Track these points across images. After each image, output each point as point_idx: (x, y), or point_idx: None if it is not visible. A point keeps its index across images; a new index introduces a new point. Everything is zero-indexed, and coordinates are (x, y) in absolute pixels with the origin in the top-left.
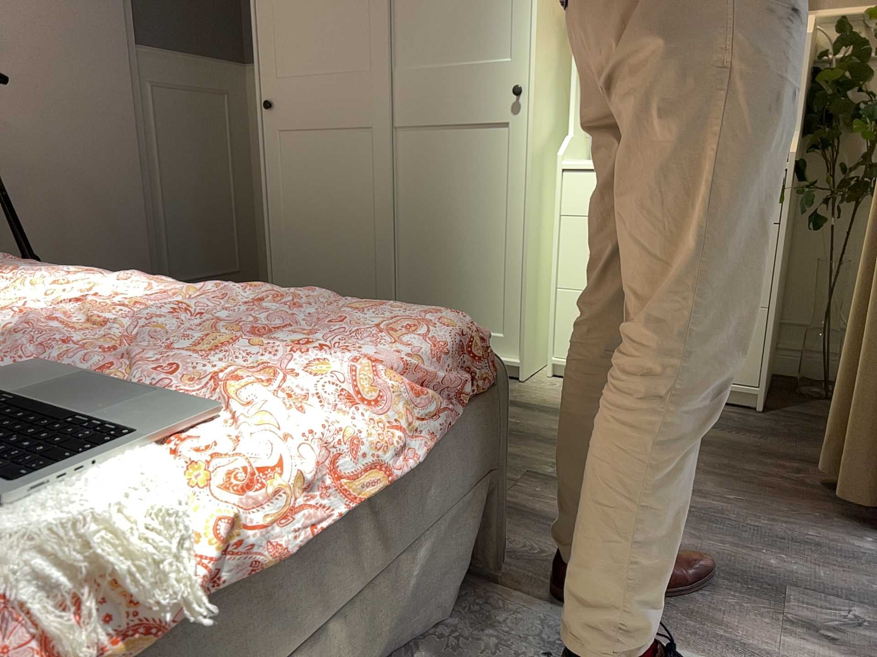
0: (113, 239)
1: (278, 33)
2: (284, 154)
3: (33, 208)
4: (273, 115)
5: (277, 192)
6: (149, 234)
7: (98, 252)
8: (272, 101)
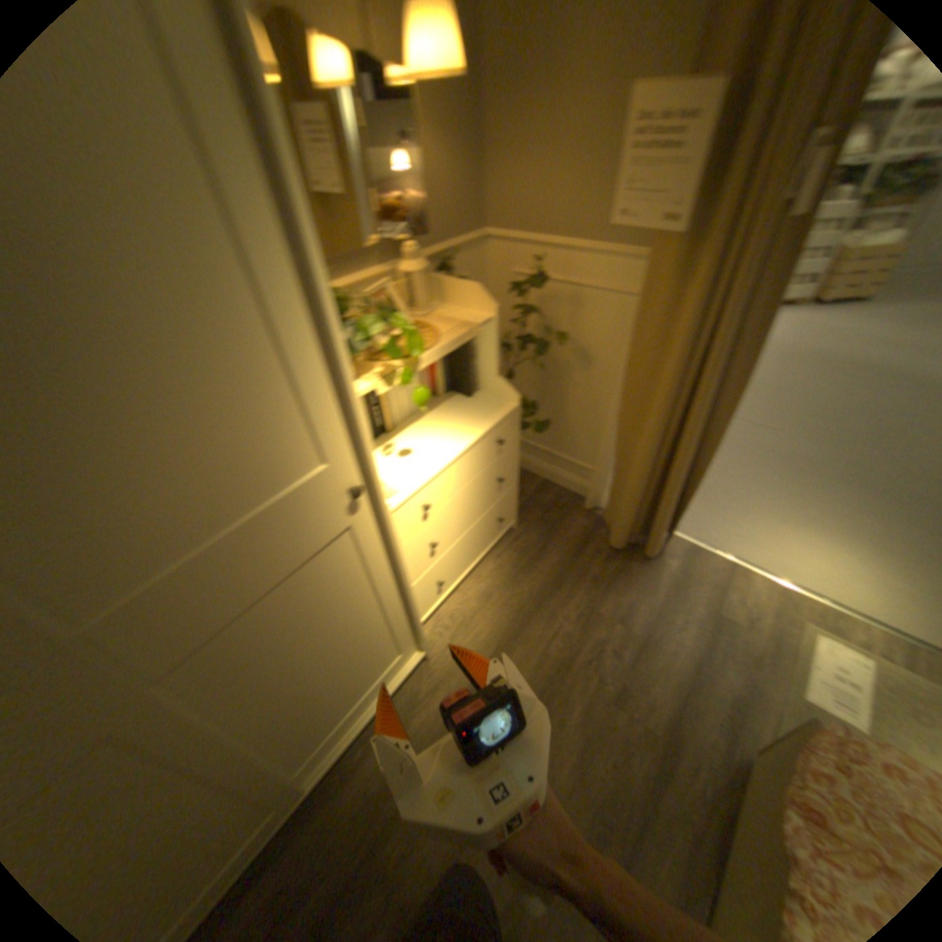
0: None
1: None
2: None
3: None
4: None
5: None
6: None
7: None
8: None
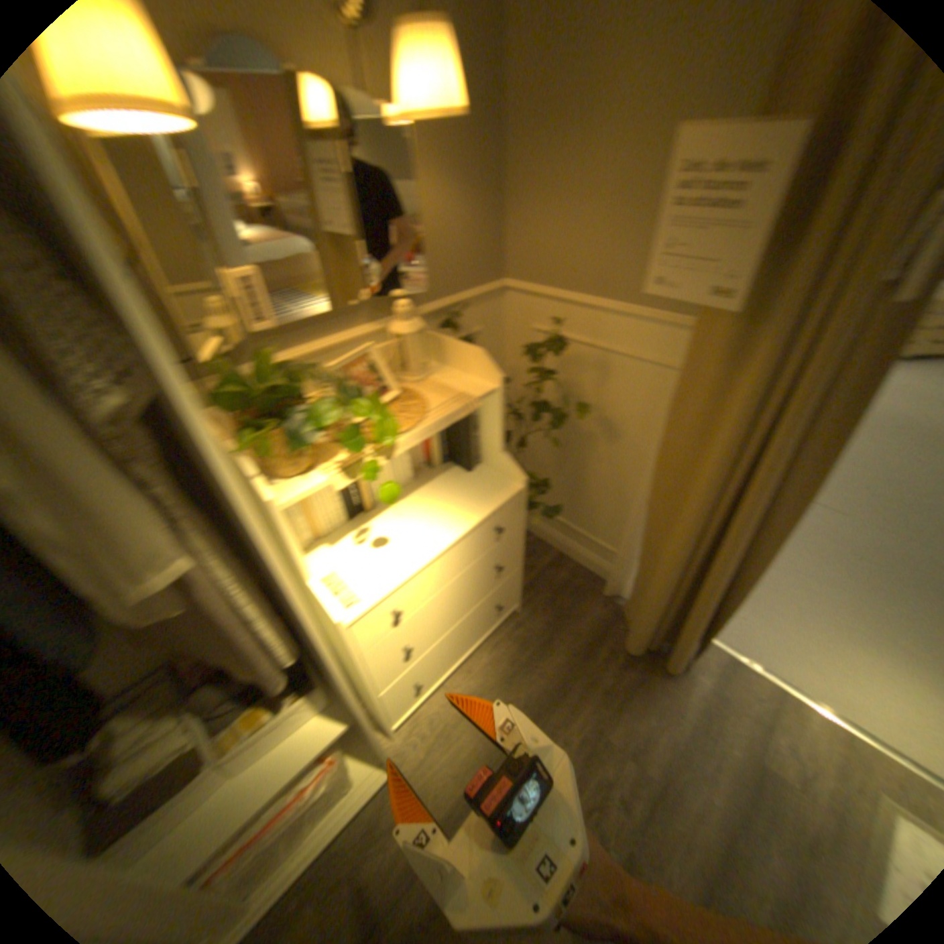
0: None
1: None
2: None
3: None
4: None
5: None
6: None
7: None
8: None
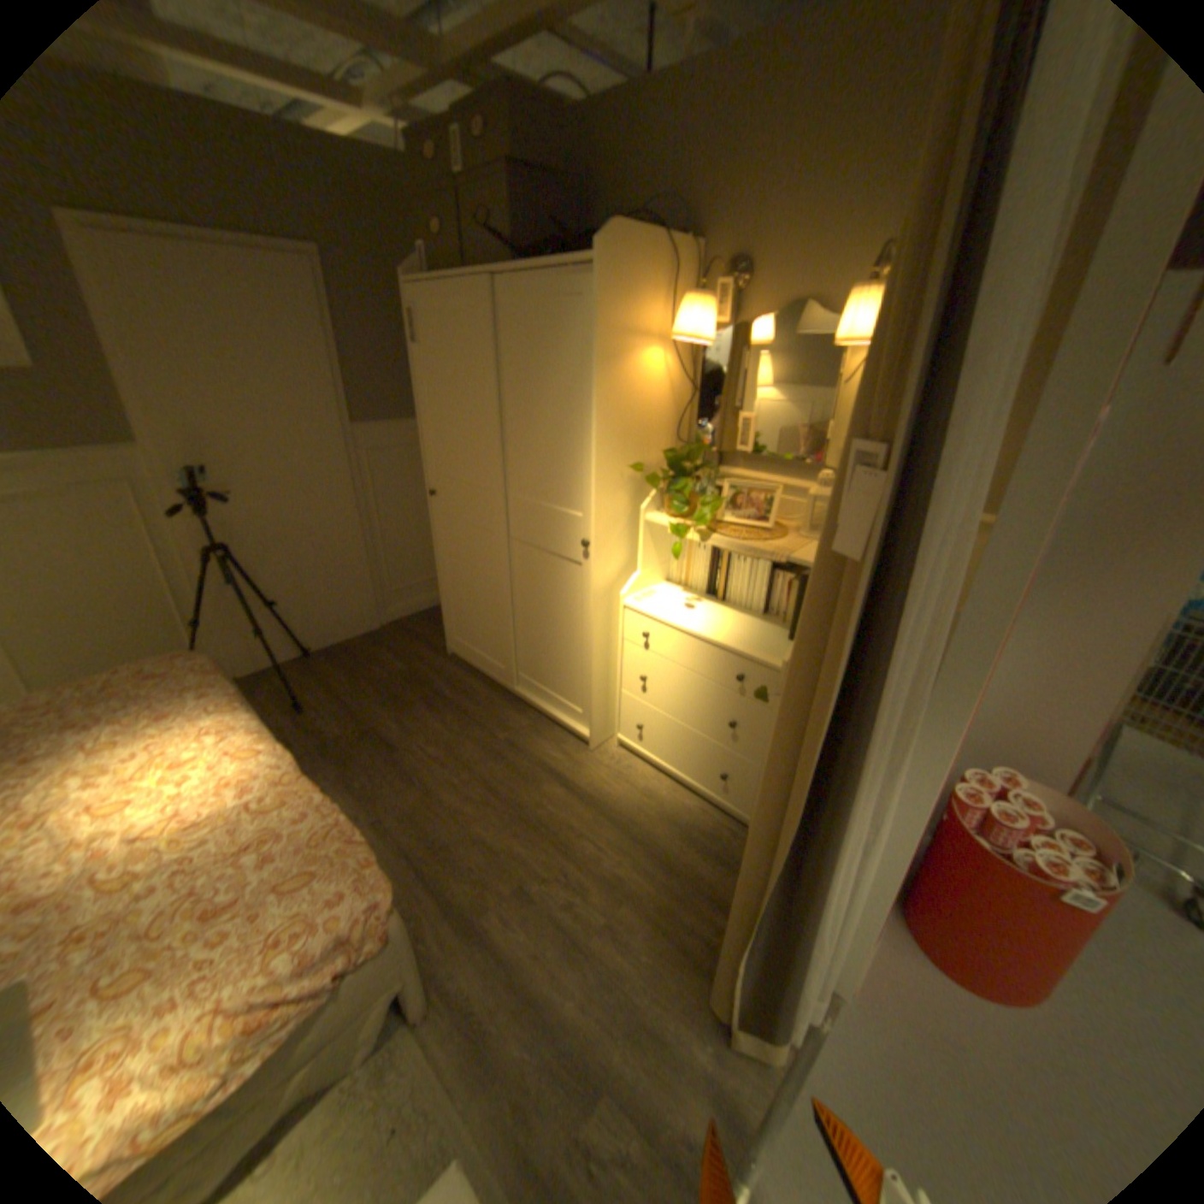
0: (338, 574)
1: (435, 441)
2: (445, 532)
3: (272, 564)
4: (436, 502)
5: (443, 557)
6: (369, 564)
7: (326, 585)
8: (435, 492)
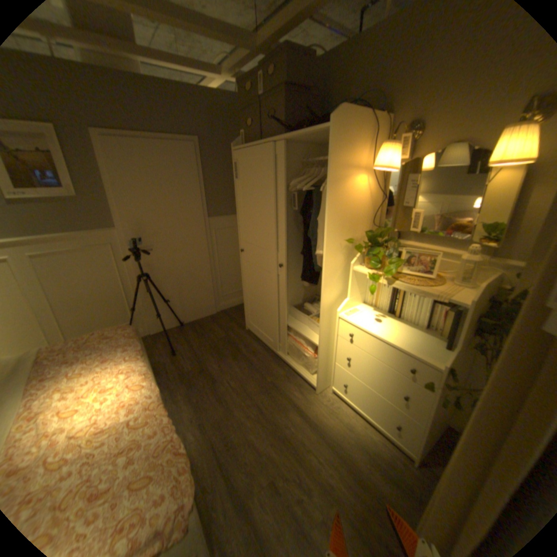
0: (198, 286)
1: (245, 225)
2: (247, 269)
3: (169, 281)
4: (244, 254)
5: (246, 281)
6: (213, 282)
7: (193, 292)
8: (243, 249)
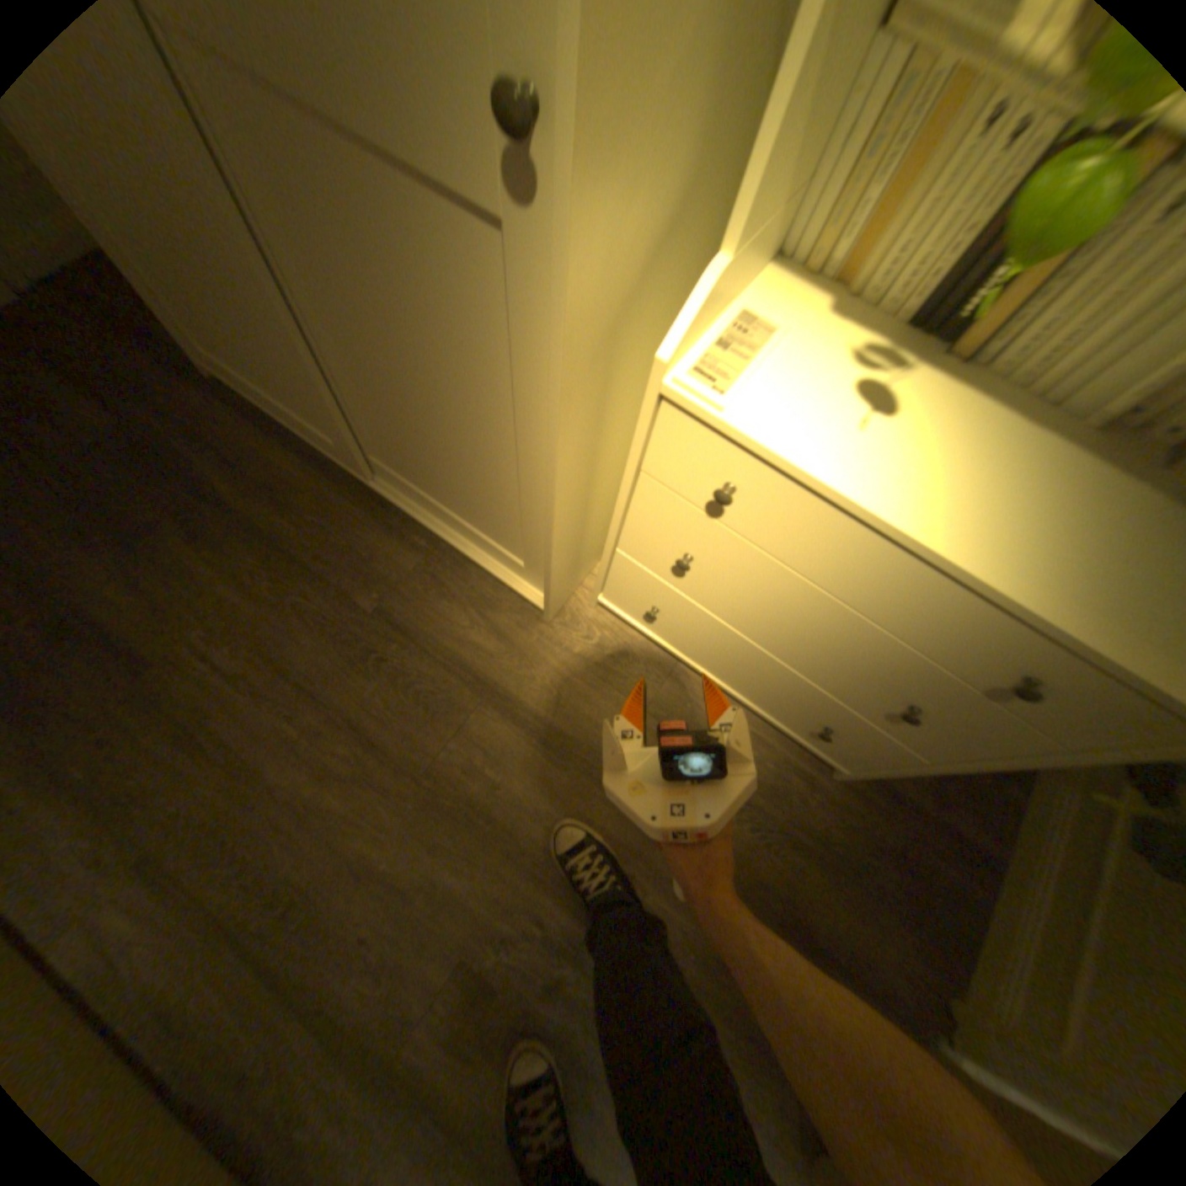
0: None
1: None
2: None
3: None
4: None
5: None
6: None
7: None
8: None
